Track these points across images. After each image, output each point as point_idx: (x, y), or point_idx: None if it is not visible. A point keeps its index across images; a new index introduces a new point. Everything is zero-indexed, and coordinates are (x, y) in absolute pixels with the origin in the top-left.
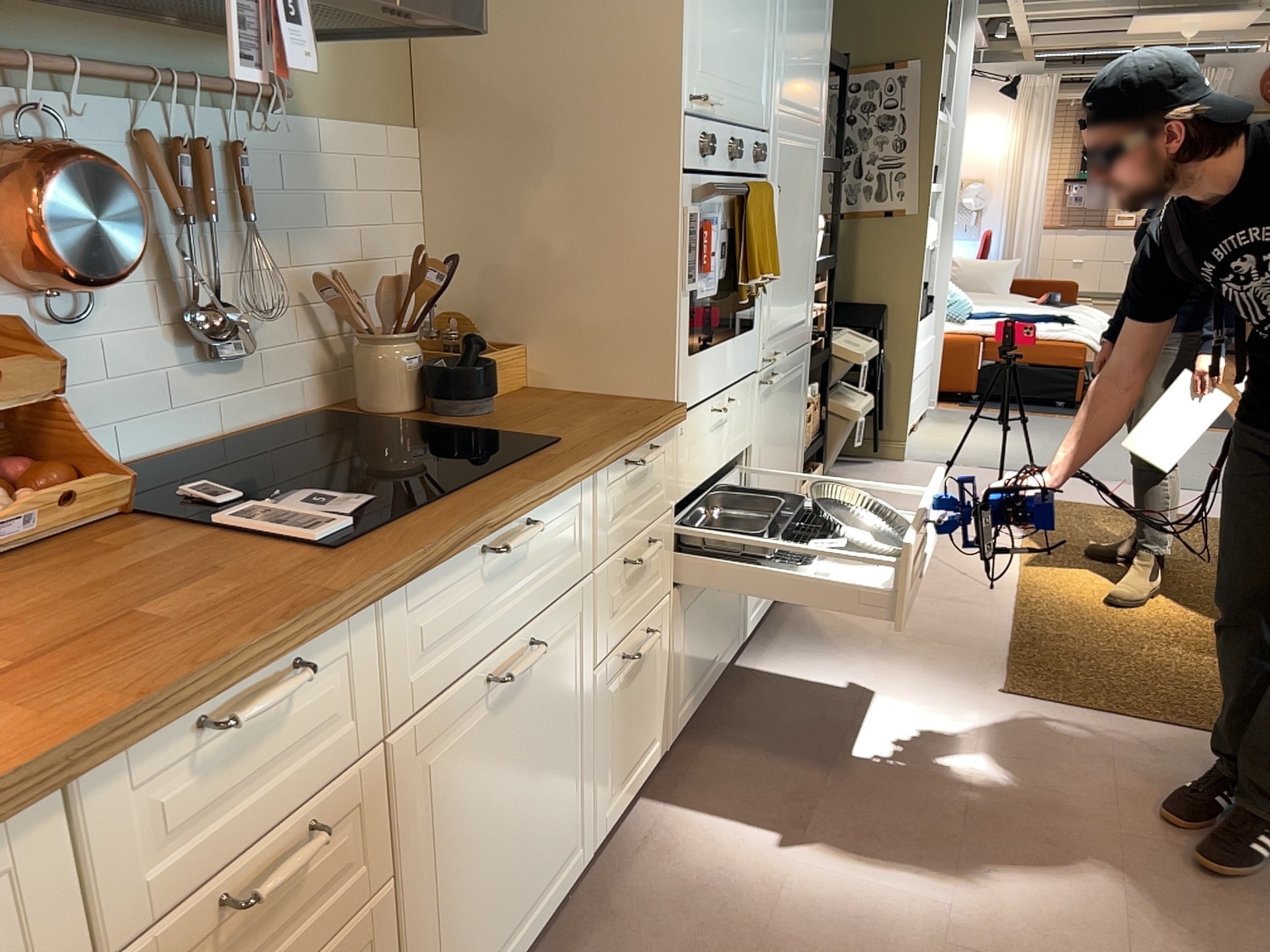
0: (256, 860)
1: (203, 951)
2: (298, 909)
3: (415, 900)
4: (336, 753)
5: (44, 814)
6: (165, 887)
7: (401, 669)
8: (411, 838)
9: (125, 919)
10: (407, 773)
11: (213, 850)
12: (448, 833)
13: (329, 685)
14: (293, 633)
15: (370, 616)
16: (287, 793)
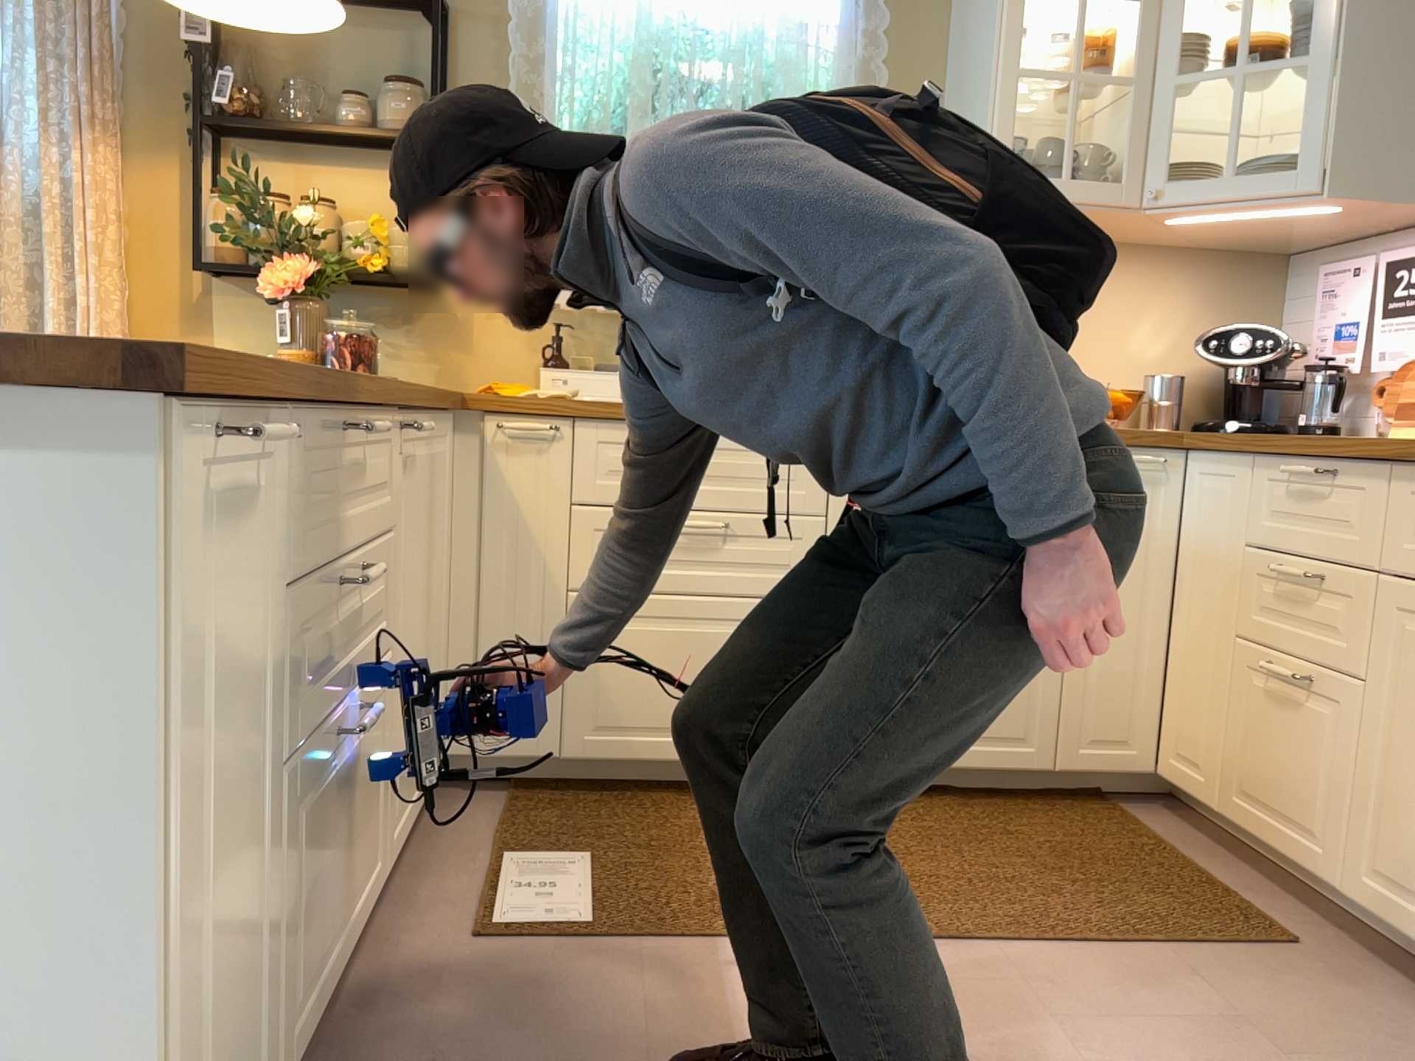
0: (1298, 566)
1: (1273, 586)
2: (1310, 622)
3: (1376, 729)
4: (1347, 550)
5: (1247, 464)
6: (1267, 535)
7: (1400, 533)
8: (1383, 674)
9: (1255, 533)
10: (1389, 618)
11: (1284, 538)
12: (1414, 715)
13: (1350, 501)
14: (1321, 445)
15: (1384, 476)
16: (1318, 545)
